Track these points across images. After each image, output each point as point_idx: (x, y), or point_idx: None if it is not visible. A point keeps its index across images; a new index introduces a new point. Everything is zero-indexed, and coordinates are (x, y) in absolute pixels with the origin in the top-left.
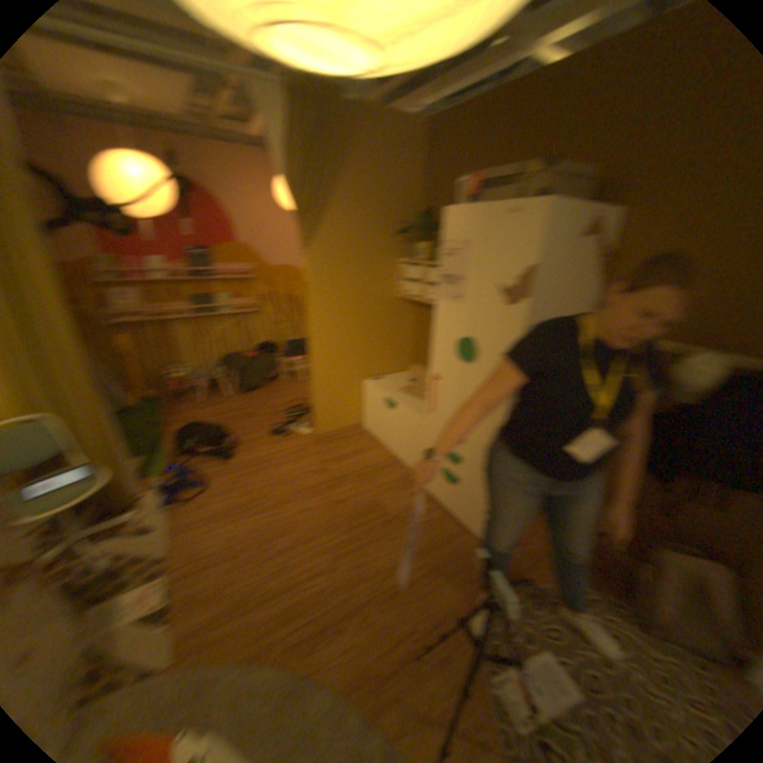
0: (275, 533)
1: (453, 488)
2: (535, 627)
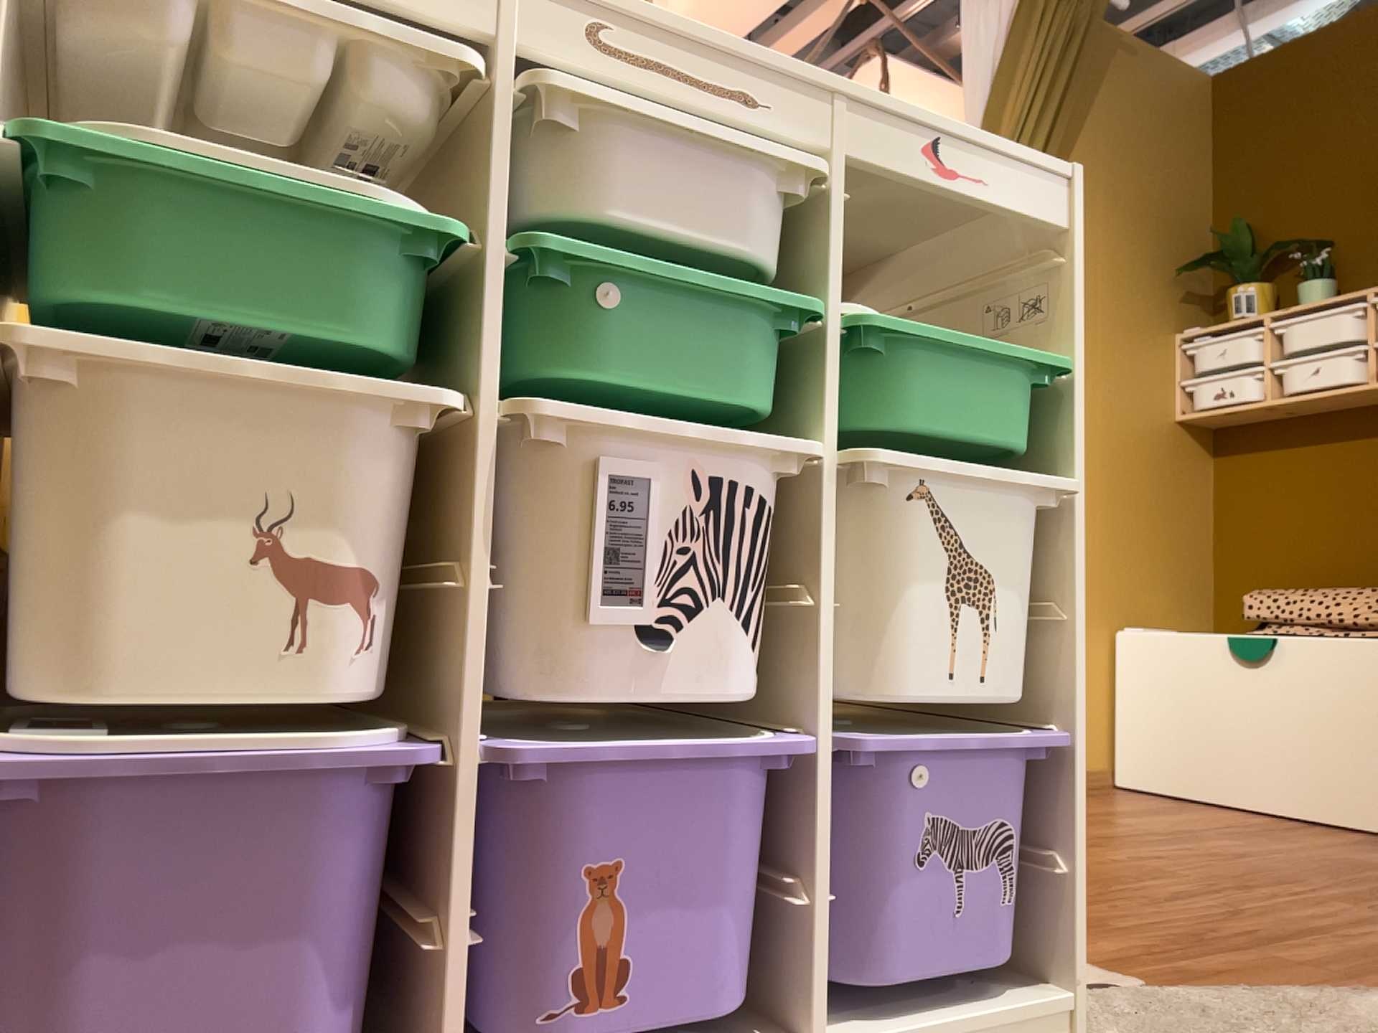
0: (1103, 869)
1: None
2: None
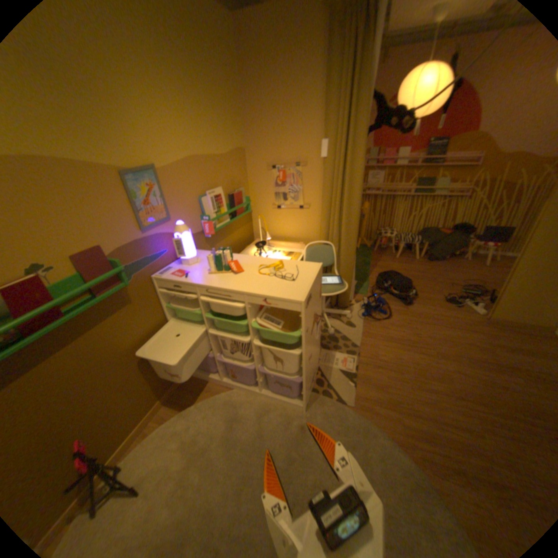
0: (431, 374)
1: None
2: None
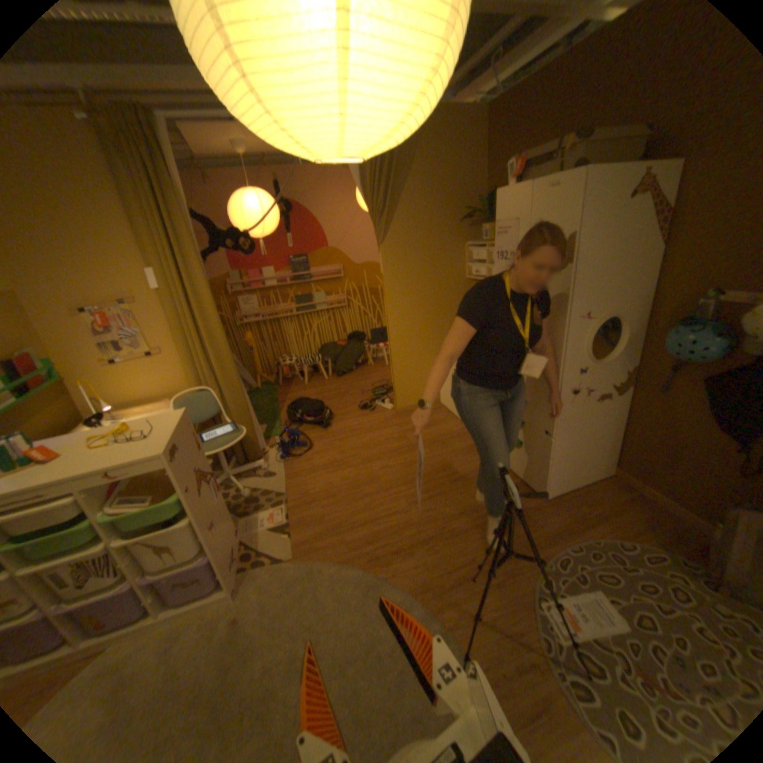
0: (360, 483)
1: (516, 452)
2: (589, 572)
